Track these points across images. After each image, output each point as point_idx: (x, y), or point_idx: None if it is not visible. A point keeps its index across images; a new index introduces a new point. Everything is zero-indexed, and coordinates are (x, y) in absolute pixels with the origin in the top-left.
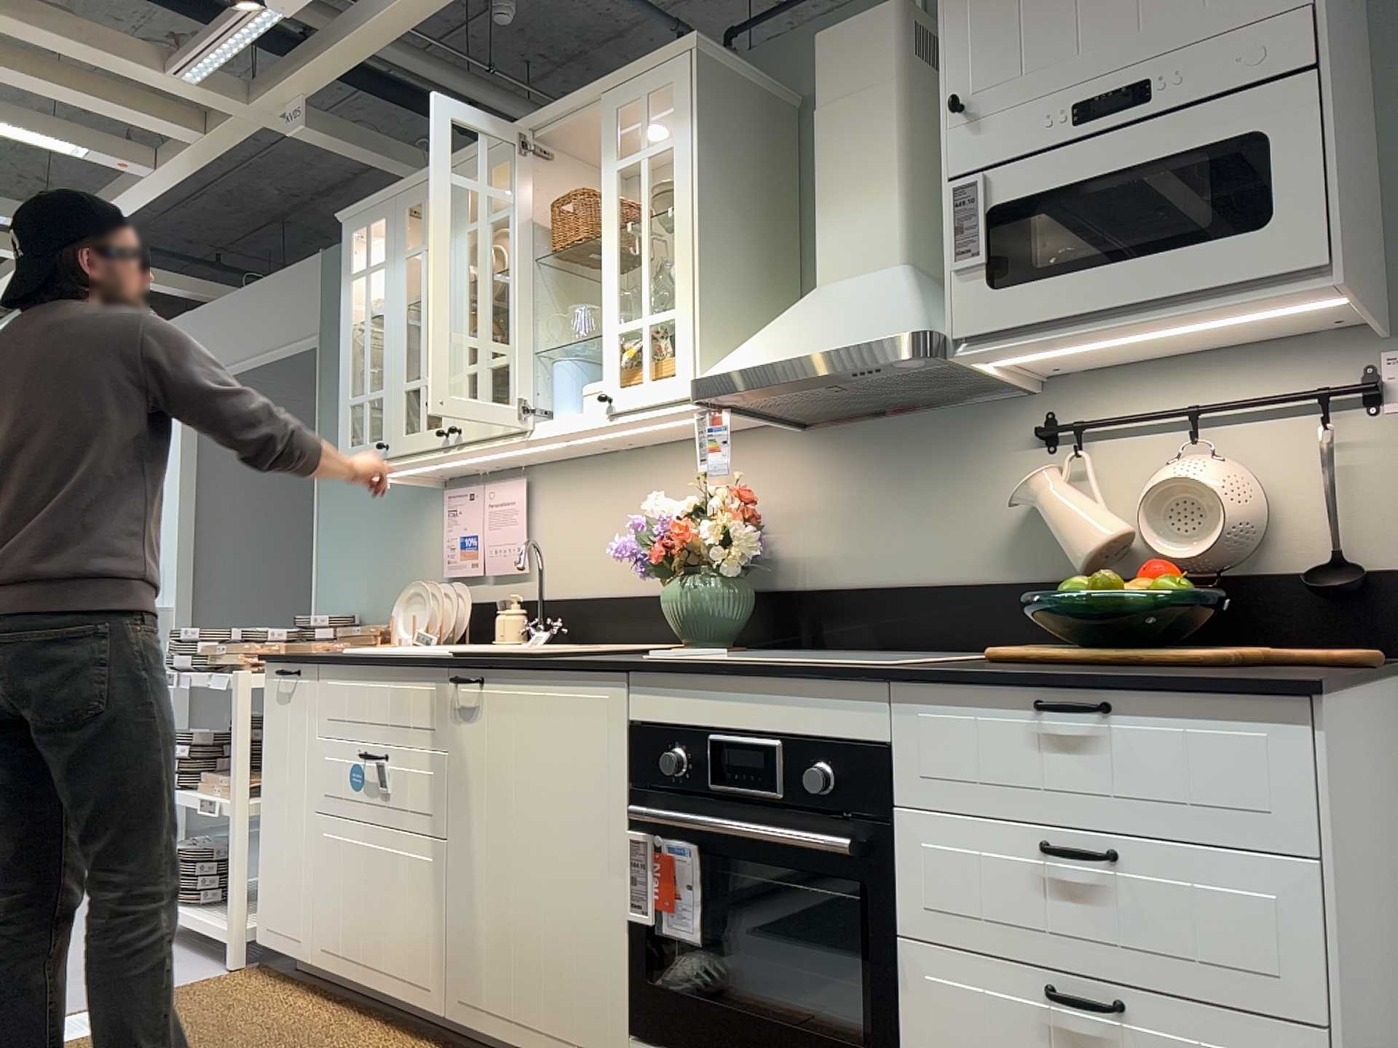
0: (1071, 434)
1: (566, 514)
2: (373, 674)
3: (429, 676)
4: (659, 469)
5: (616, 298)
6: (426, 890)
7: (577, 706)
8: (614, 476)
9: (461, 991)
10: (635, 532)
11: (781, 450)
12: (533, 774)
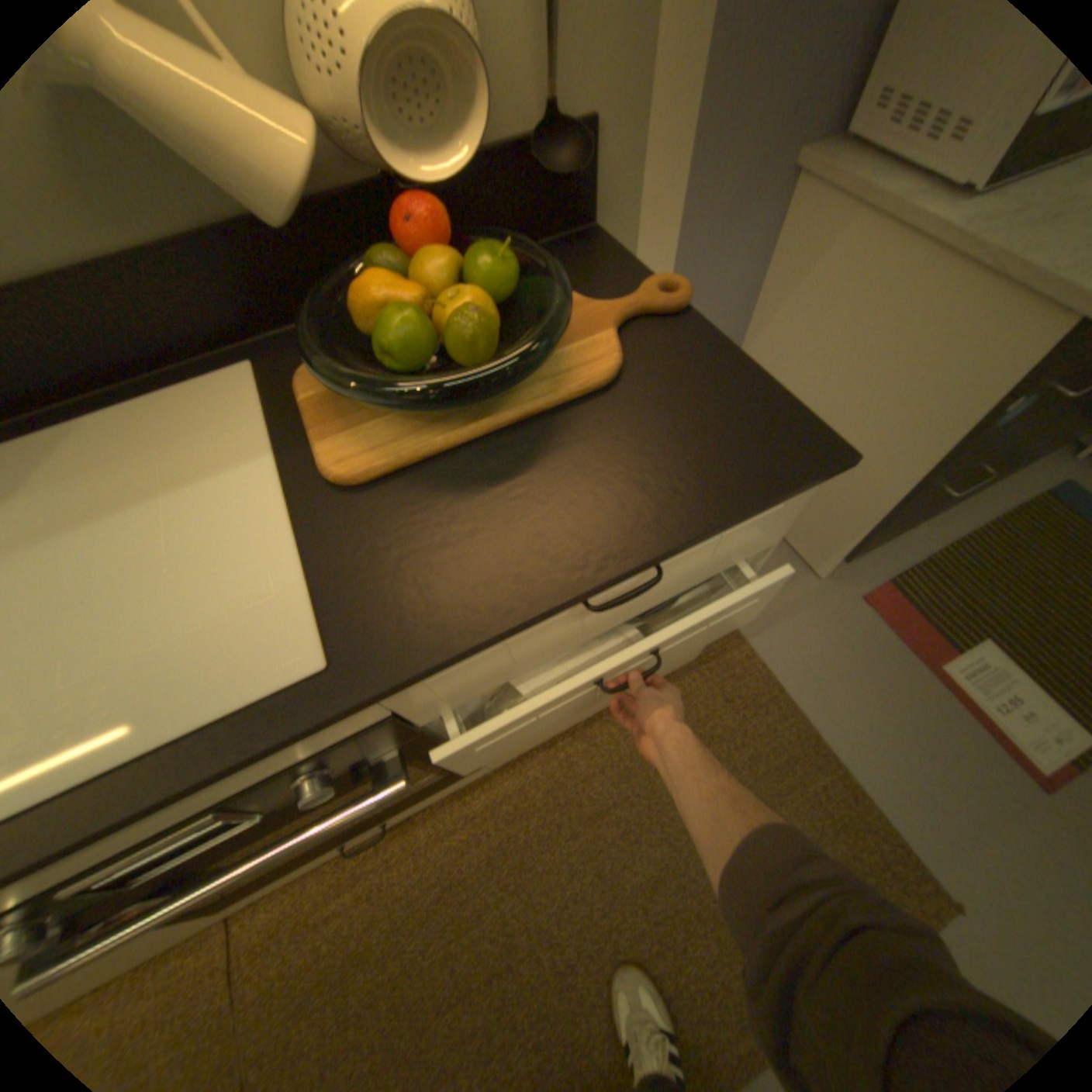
0: None
1: None
2: None
3: None
4: None
5: None
6: None
7: None
8: None
9: None
10: None
11: None
12: None
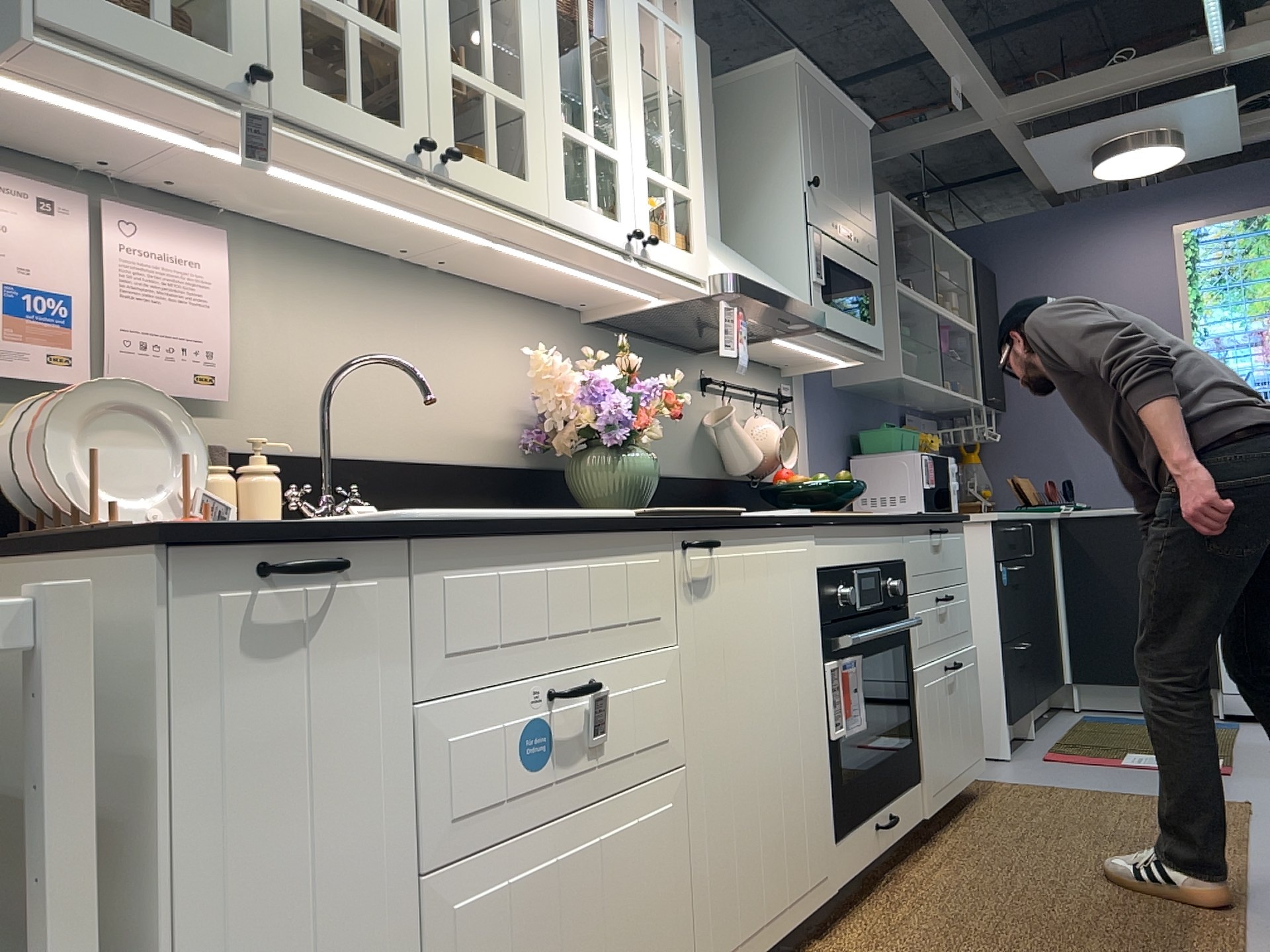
0: (713, 387)
1: (301, 322)
2: (554, 550)
3: (650, 544)
4: (450, 307)
5: (646, 140)
6: (667, 852)
7: (791, 559)
8: (388, 292)
9: (717, 945)
10: (580, 388)
11: (569, 336)
12: (765, 638)
